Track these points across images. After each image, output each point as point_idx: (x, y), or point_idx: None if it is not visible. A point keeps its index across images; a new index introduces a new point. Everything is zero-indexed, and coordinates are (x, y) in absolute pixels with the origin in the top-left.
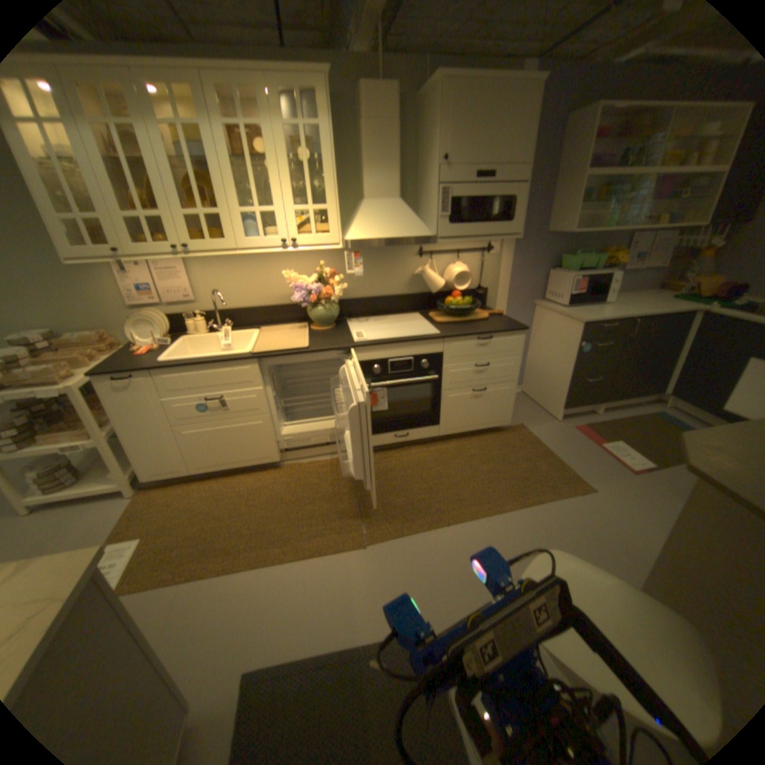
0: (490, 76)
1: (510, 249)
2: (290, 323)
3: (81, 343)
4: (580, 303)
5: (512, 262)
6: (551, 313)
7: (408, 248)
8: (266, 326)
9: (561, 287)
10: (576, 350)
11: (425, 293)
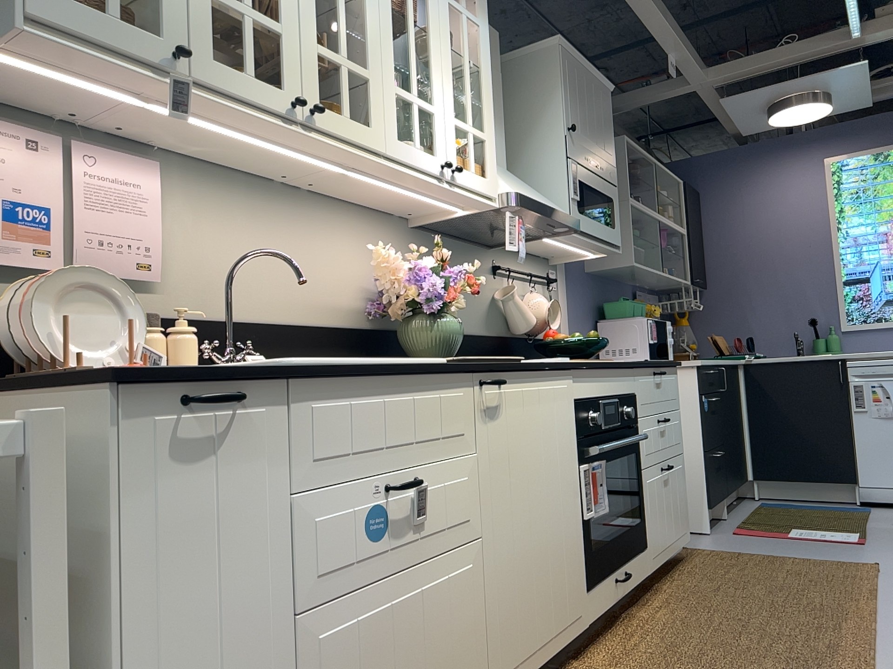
0: (587, 64)
1: (565, 285)
2: None
3: None
4: (656, 356)
5: (569, 304)
6: None
7: (485, 257)
8: None
9: (625, 339)
10: (697, 407)
11: (506, 335)
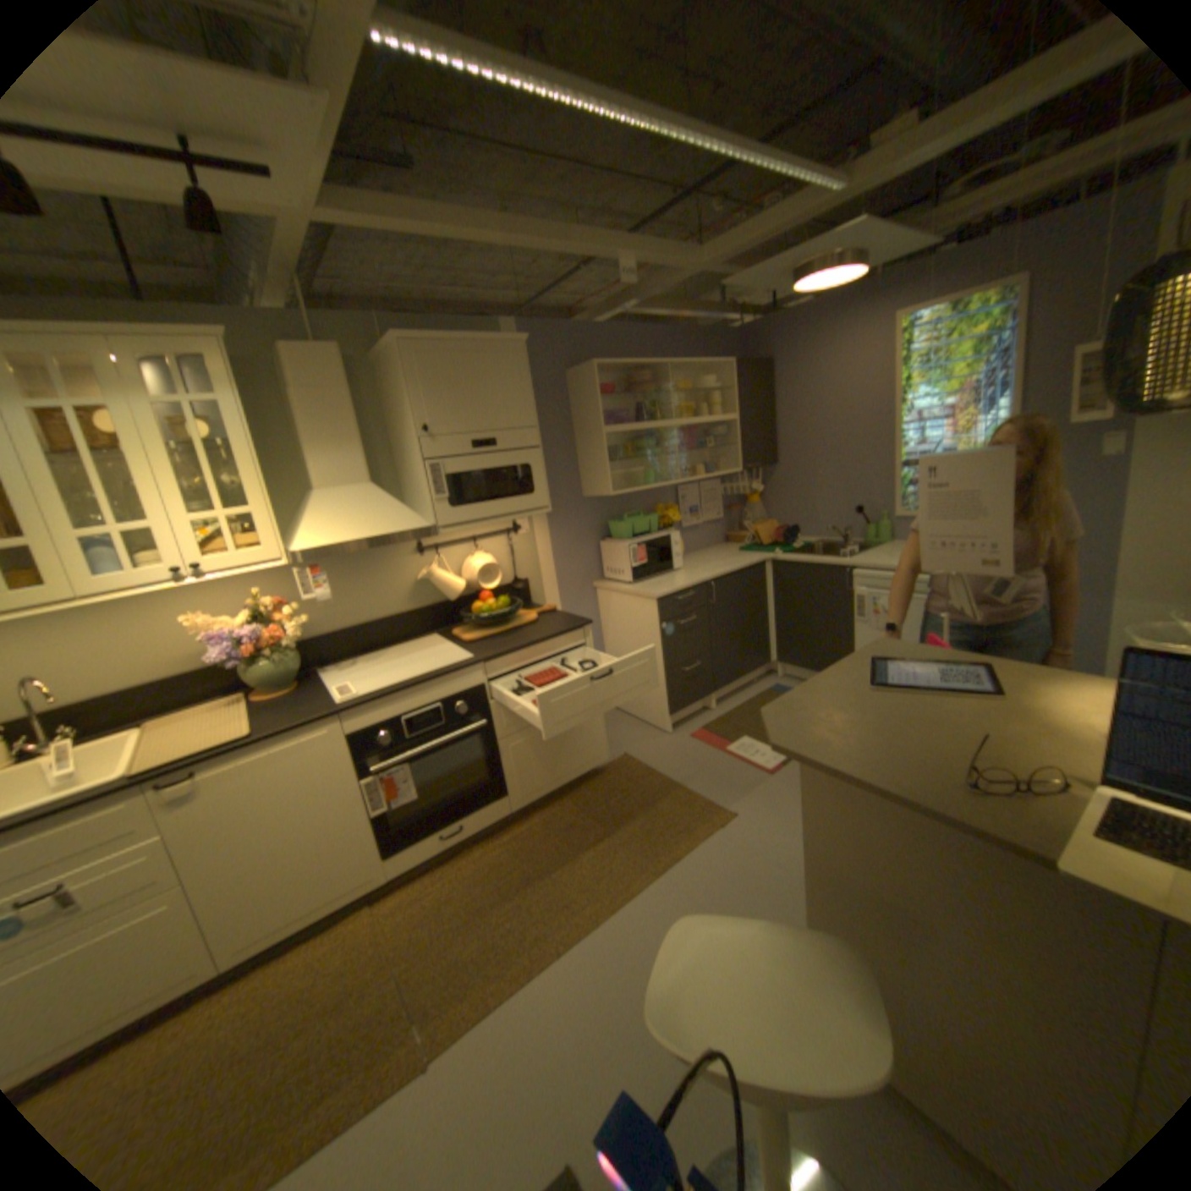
0: (459, 338)
1: (542, 525)
2: (205, 700)
3: None
4: (645, 577)
5: (550, 540)
6: (616, 596)
7: (400, 545)
8: (154, 716)
9: (617, 561)
10: (657, 635)
11: (441, 603)
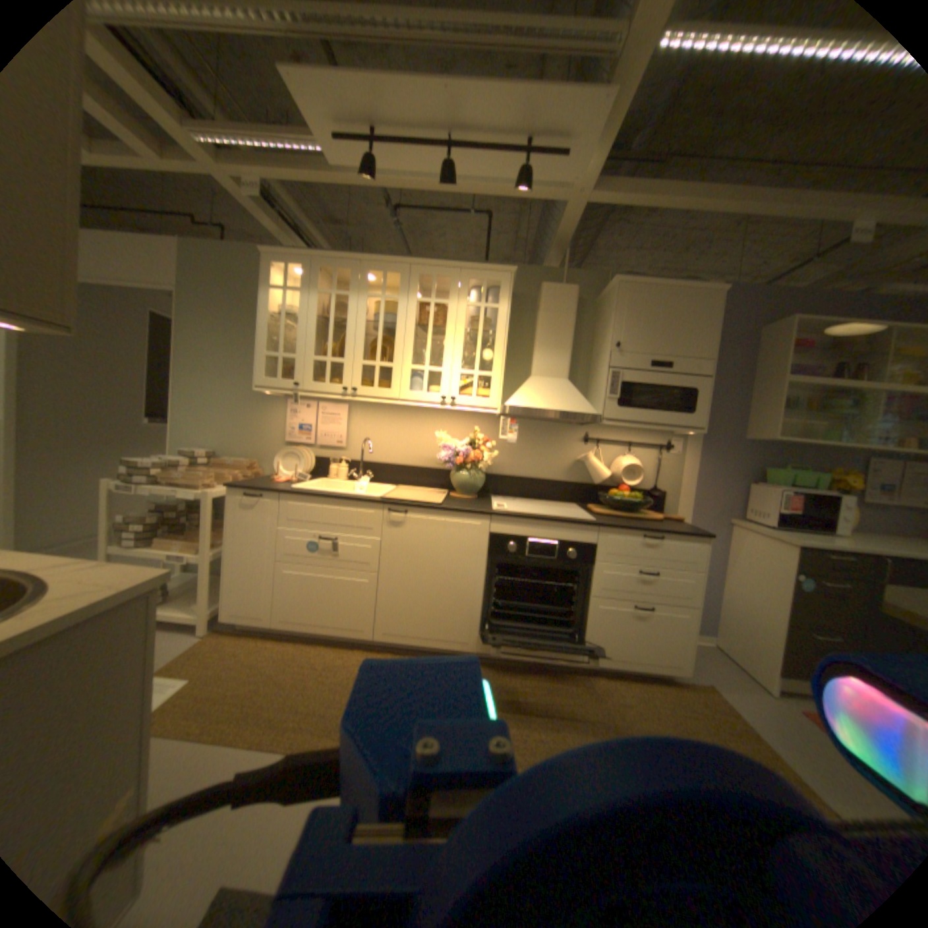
0: (666, 282)
1: (695, 451)
2: (428, 487)
3: (232, 464)
4: (795, 527)
5: (698, 466)
6: (753, 535)
7: (571, 431)
8: (404, 484)
9: (766, 504)
10: (791, 585)
11: (586, 483)
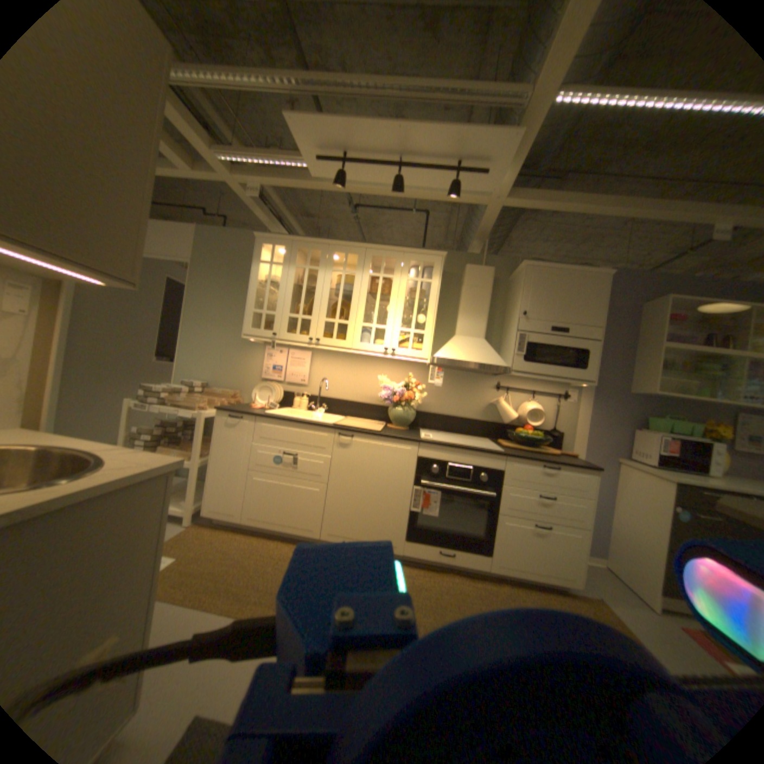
0: (564, 266)
1: (588, 400)
2: (370, 419)
3: (220, 394)
4: (673, 467)
5: (591, 413)
6: (637, 472)
7: (486, 380)
8: (351, 416)
9: (648, 447)
10: (669, 515)
11: (498, 422)
